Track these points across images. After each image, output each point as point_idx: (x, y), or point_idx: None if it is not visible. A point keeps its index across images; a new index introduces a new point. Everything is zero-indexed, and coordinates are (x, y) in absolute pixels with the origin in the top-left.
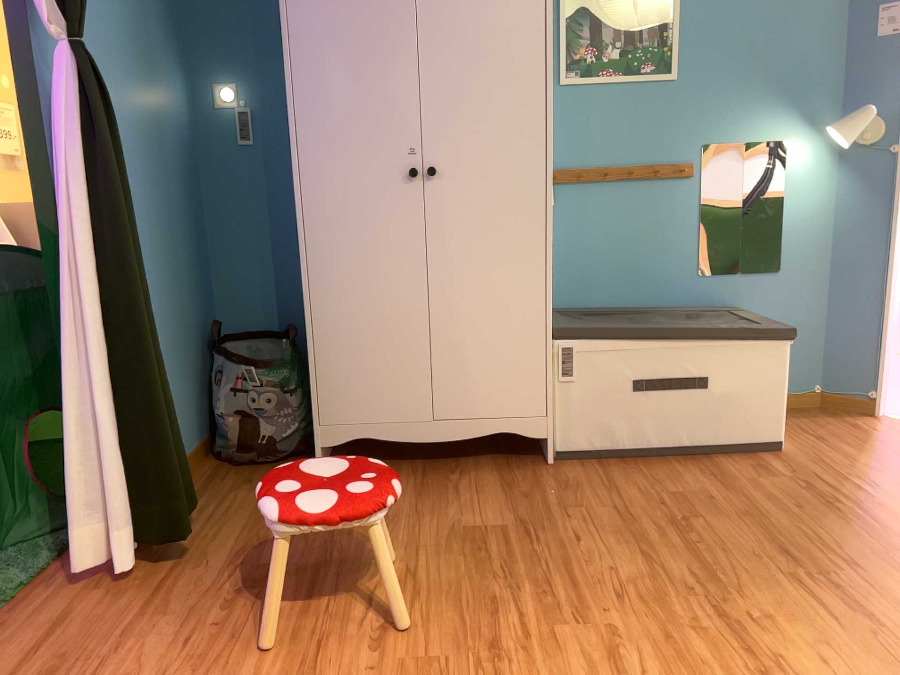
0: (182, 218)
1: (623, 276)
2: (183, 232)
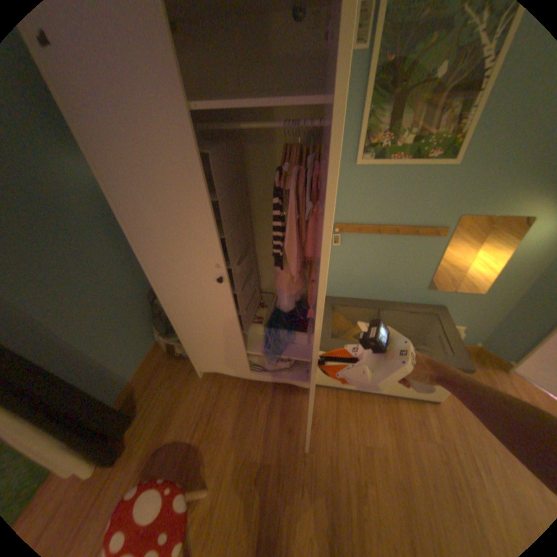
0: (108, 254)
1: (379, 284)
2: (112, 261)
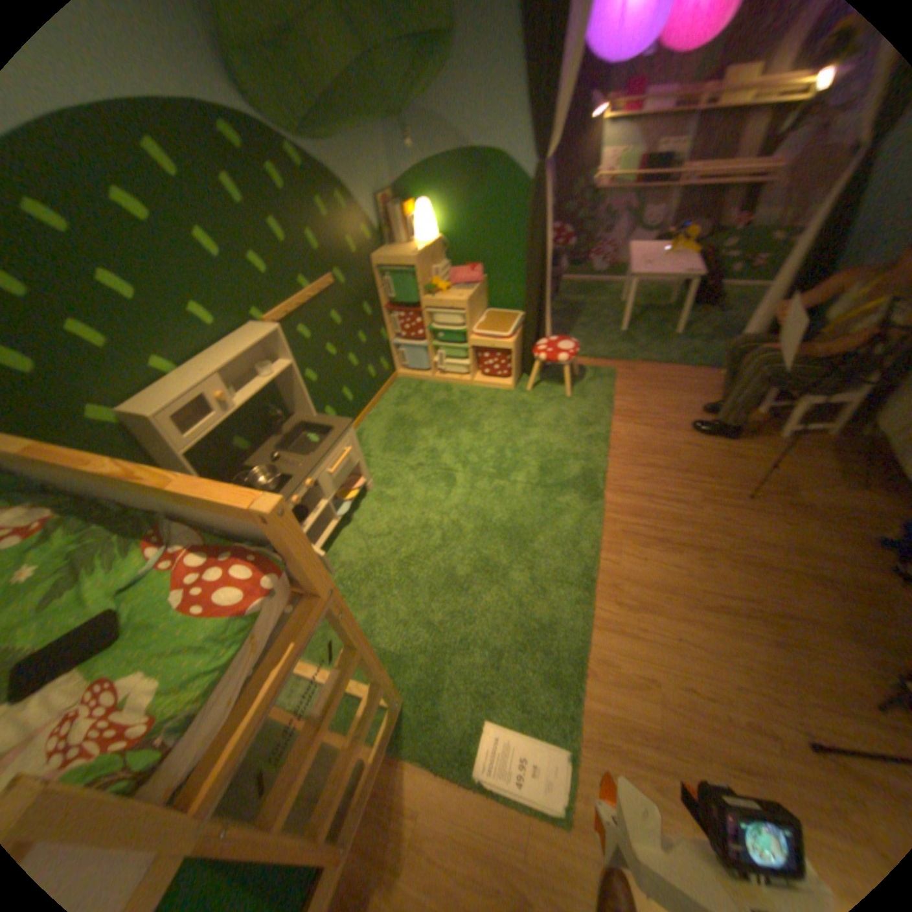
0: None
1: None
2: None
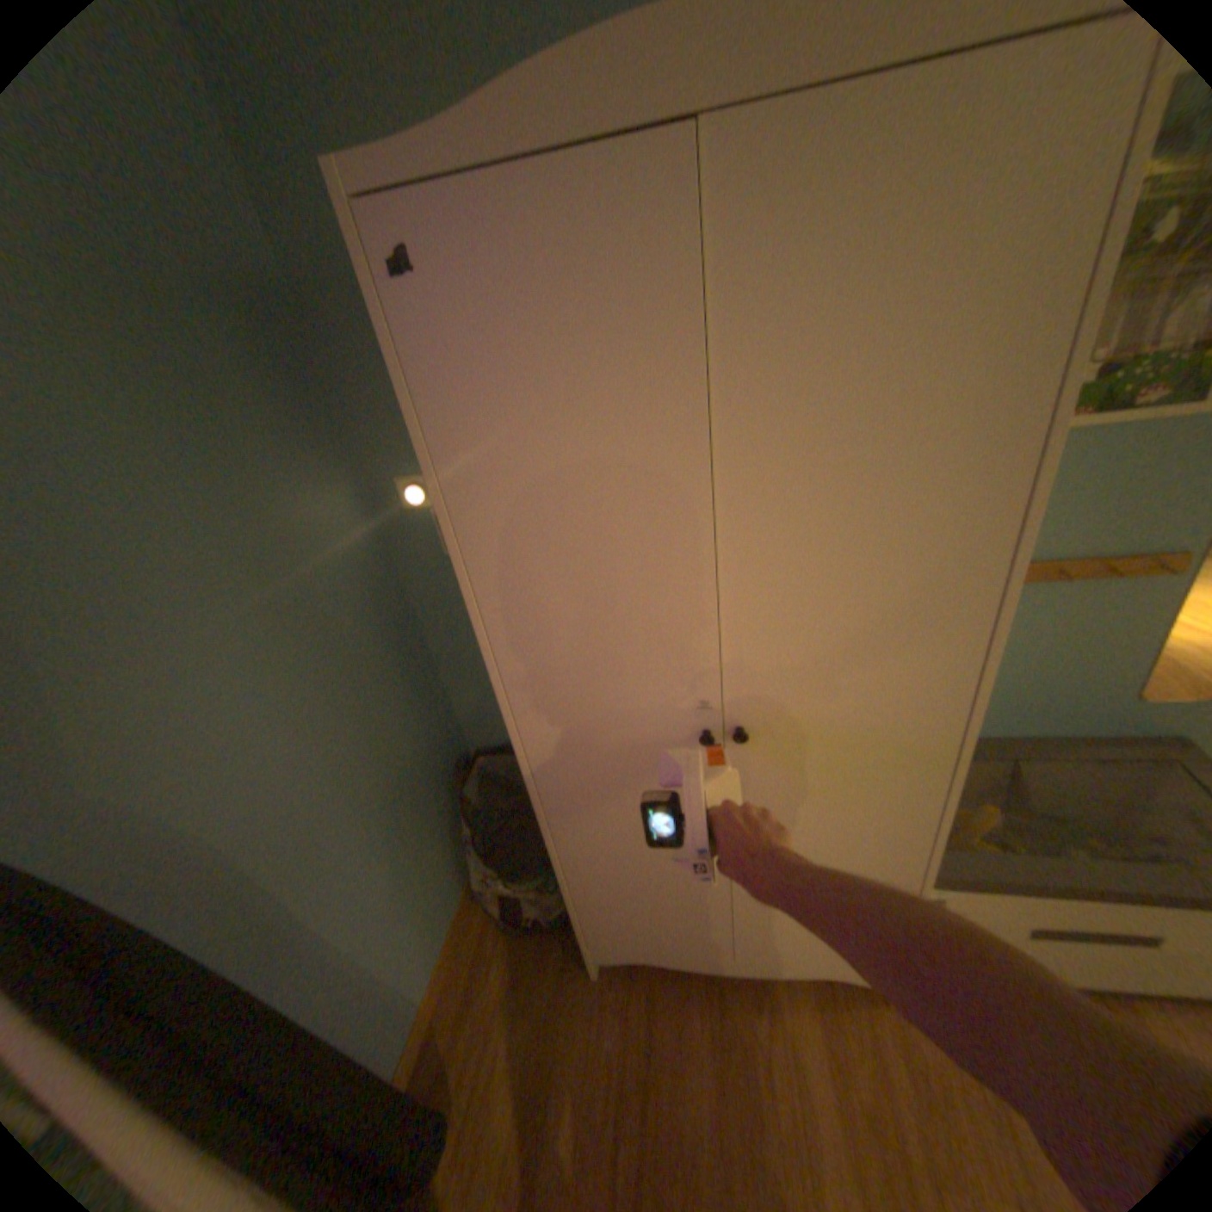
0: (381, 693)
1: (1012, 699)
2: (388, 708)
